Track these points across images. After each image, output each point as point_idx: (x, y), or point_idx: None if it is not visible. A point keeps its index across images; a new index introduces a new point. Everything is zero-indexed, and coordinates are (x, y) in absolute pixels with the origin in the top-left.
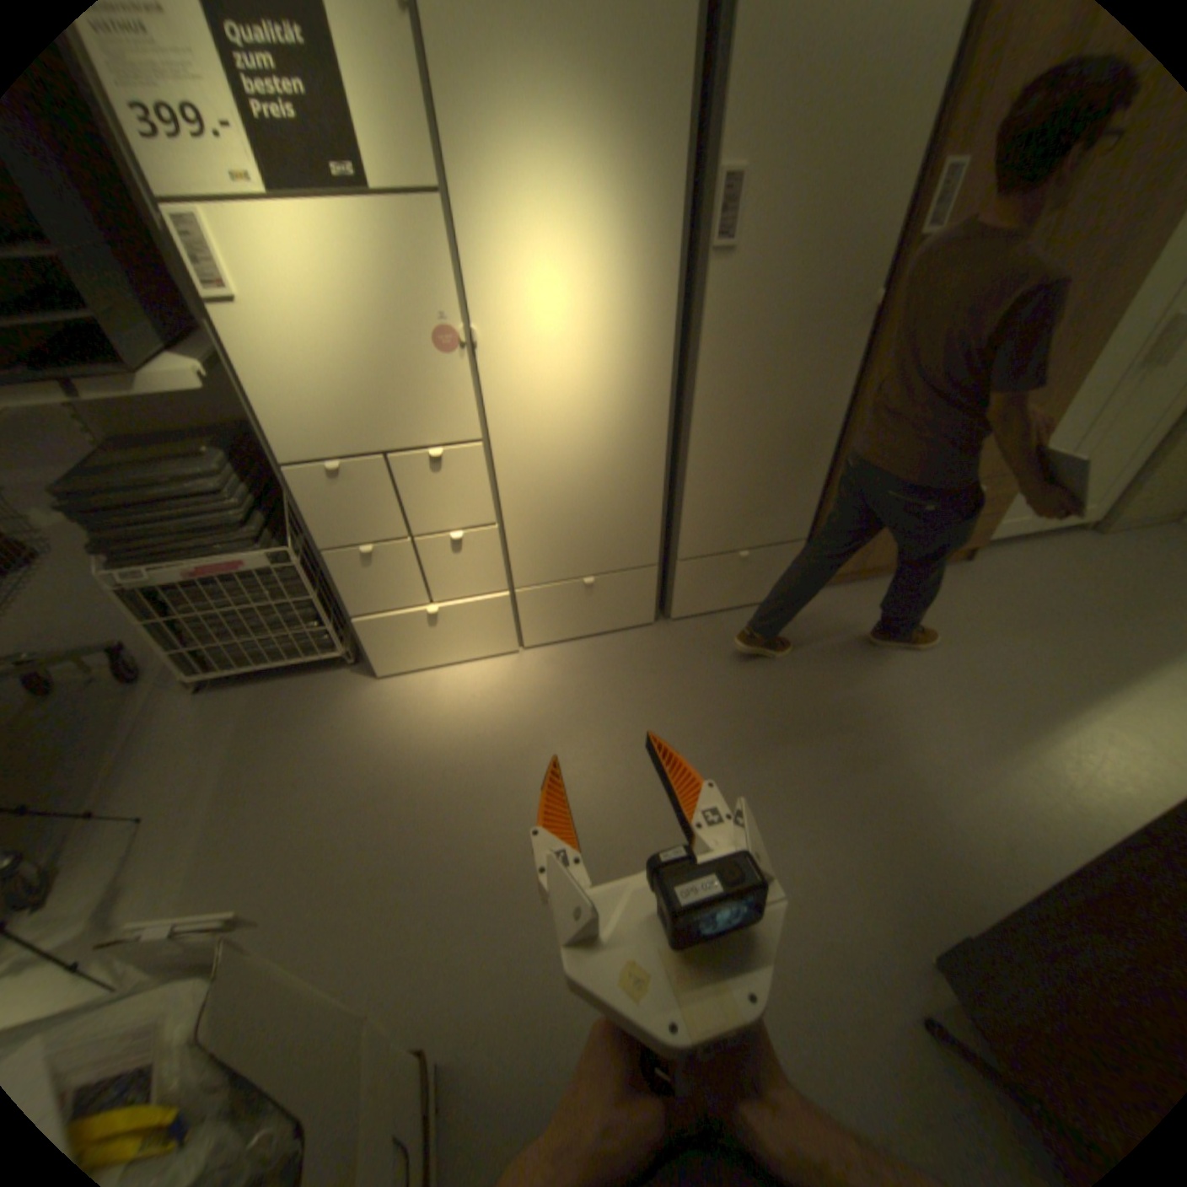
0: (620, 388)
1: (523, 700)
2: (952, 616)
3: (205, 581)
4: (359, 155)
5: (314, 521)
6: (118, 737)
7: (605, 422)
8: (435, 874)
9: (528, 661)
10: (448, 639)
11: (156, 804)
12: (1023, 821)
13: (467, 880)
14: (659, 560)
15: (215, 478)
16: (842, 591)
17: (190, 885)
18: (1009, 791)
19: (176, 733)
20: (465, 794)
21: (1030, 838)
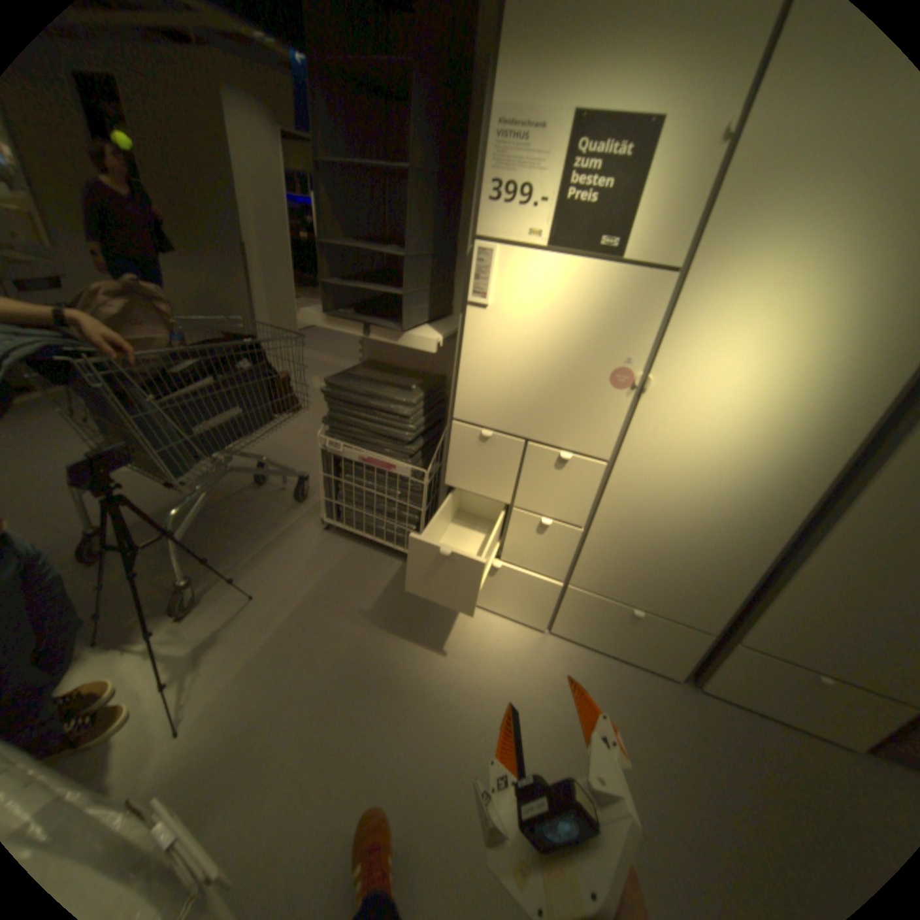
0: (767, 470)
1: (530, 681)
2: None
3: (369, 467)
4: (628, 233)
5: (452, 463)
6: (274, 534)
7: (733, 492)
8: (390, 798)
9: (549, 645)
10: (496, 590)
11: (266, 593)
12: None
13: (410, 828)
14: (721, 632)
15: (410, 408)
16: None
17: (248, 668)
18: None
19: (301, 550)
20: (446, 738)
21: None
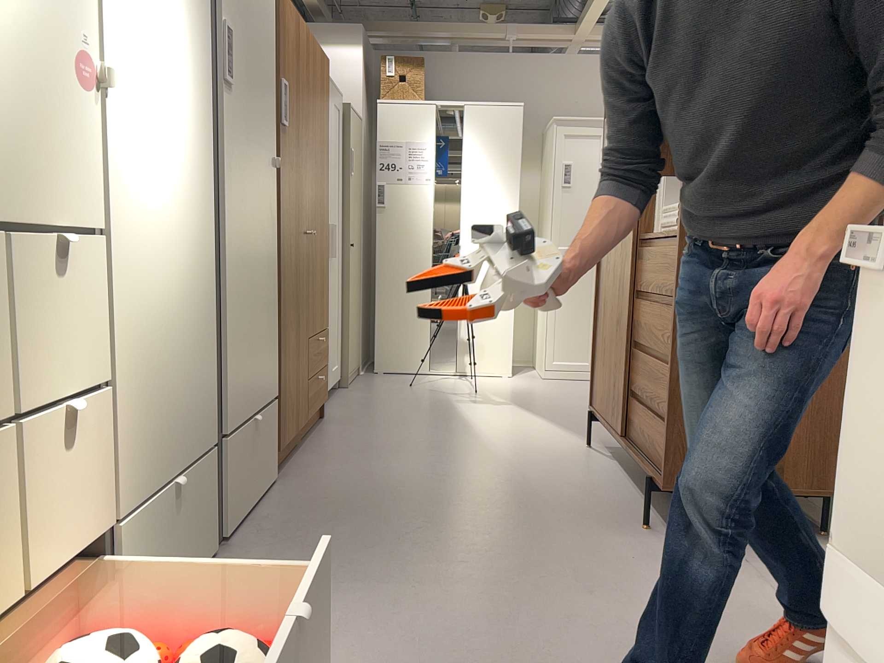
0: (187, 192)
1: None
2: (369, 440)
3: None
4: None
5: None
6: None
7: (180, 231)
8: None
9: None
10: None
11: None
12: (551, 477)
13: None
14: (211, 440)
15: None
16: (295, 461)
17: None
18: (528, 473)
19: None
20: None
21: (563, 479)
